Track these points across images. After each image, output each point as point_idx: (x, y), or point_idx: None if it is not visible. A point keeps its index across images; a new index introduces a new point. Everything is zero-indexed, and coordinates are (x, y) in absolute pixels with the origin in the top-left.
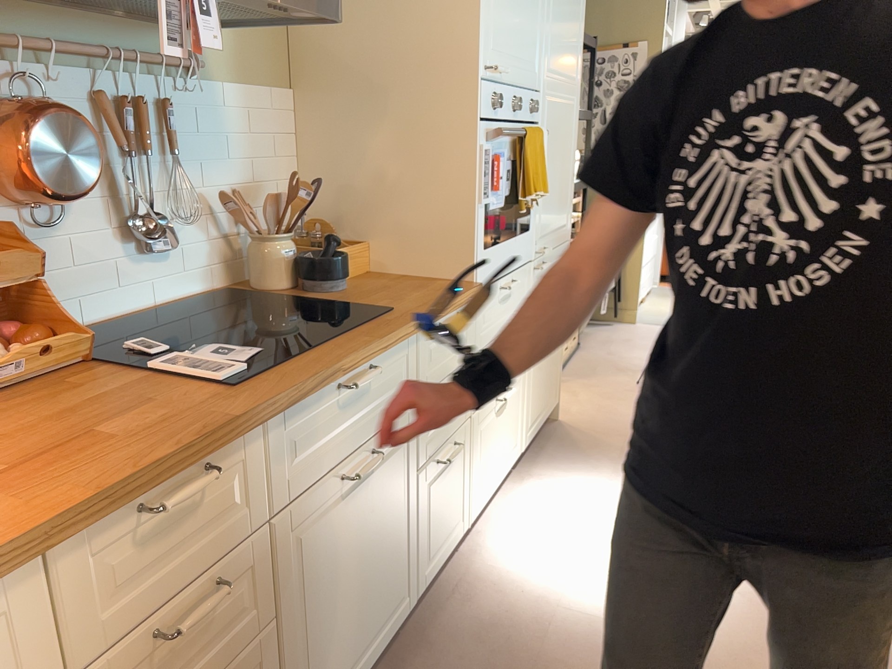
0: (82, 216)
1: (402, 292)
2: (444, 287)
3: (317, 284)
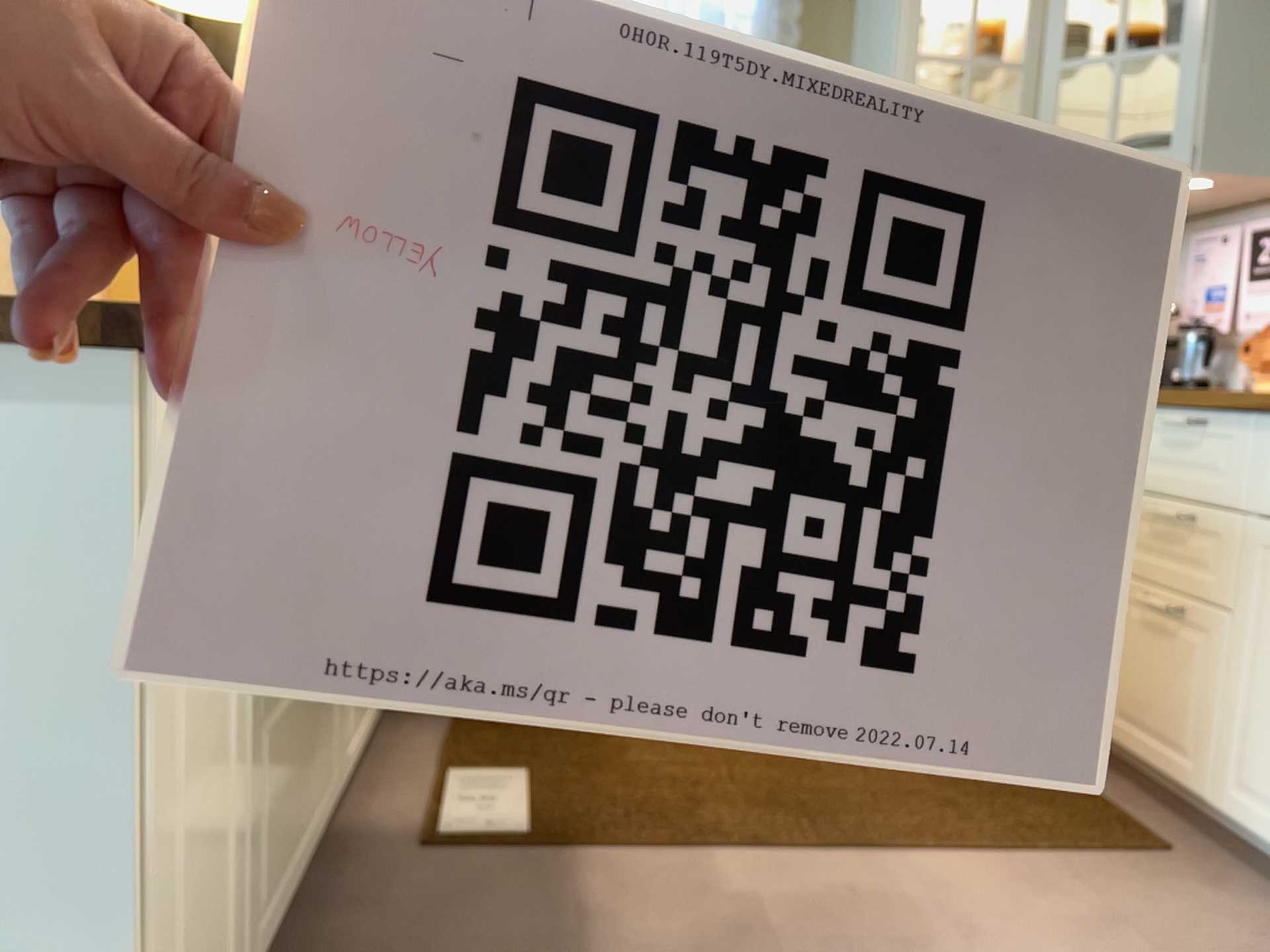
0: None
1: None
2: None
3: None
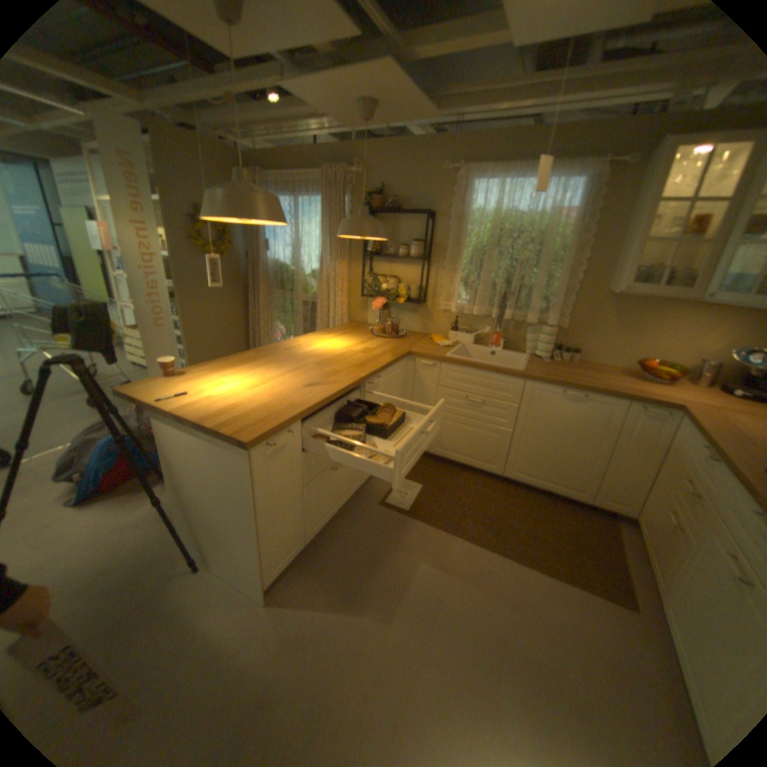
0: None
1: None
2: None
3: None
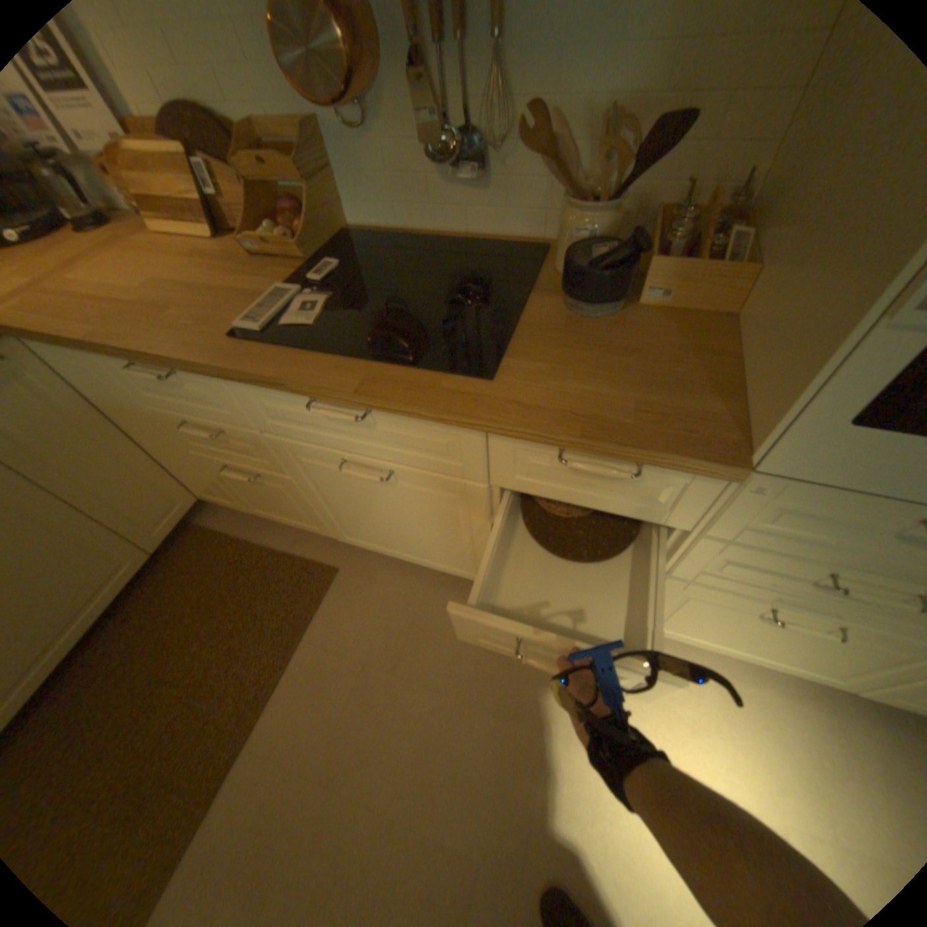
0: (390, 117)
1: (604, 373)
2: (678, 415)
3: (566, 291)
